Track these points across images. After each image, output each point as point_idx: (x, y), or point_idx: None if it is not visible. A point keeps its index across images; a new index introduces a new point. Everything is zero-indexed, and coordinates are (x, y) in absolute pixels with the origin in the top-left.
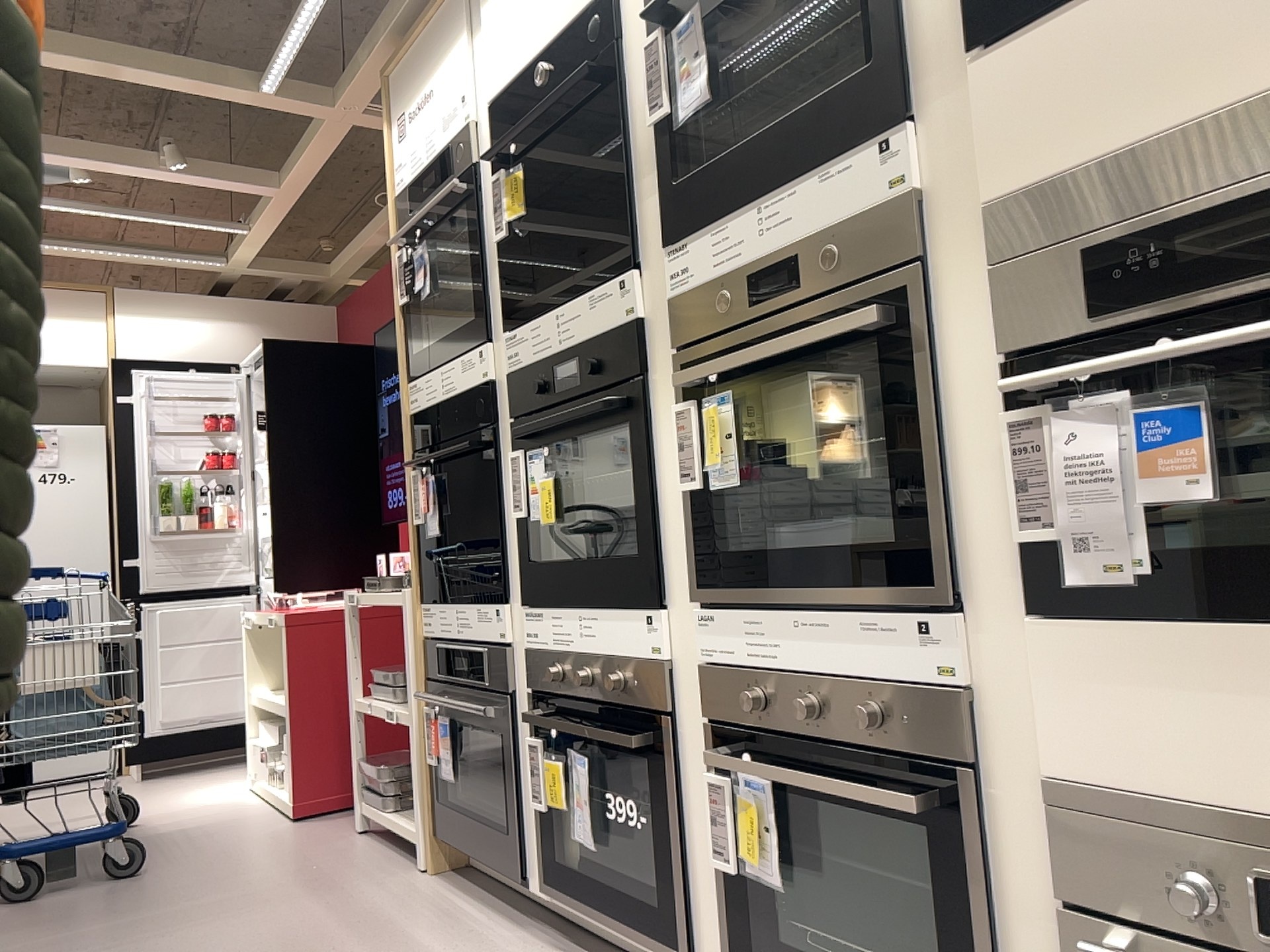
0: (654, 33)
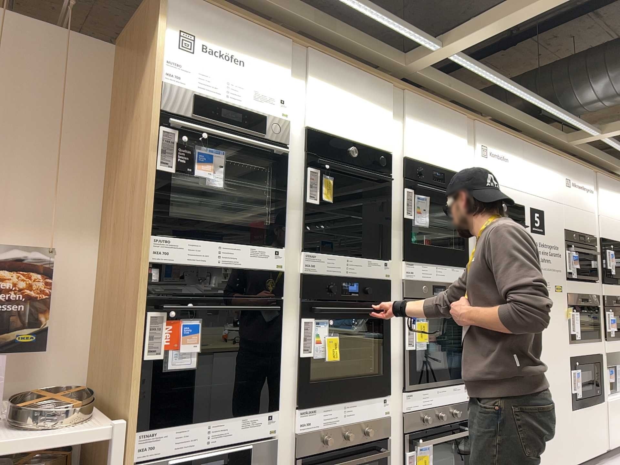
0: (406, 191)
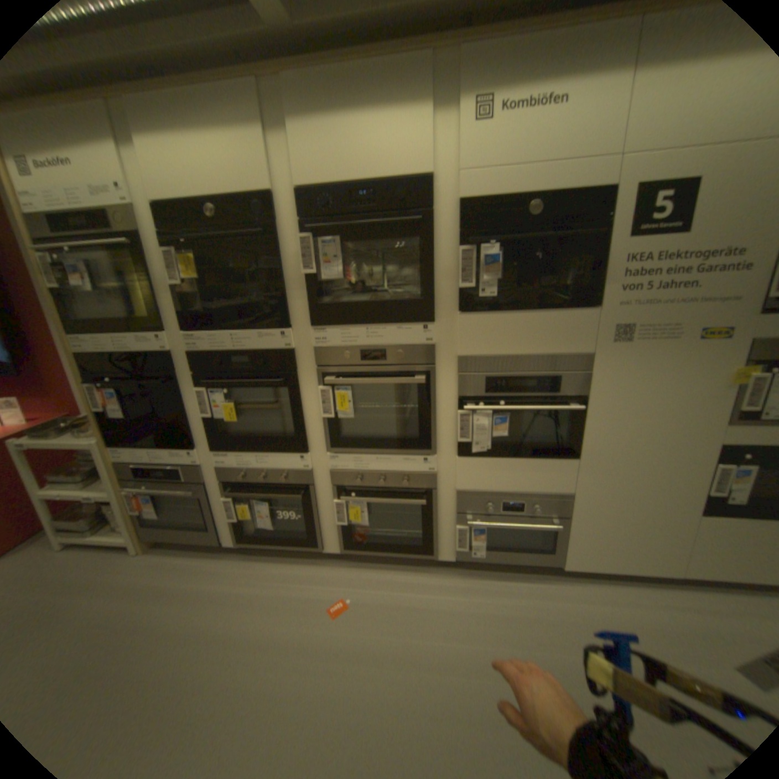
0: (308, 235)
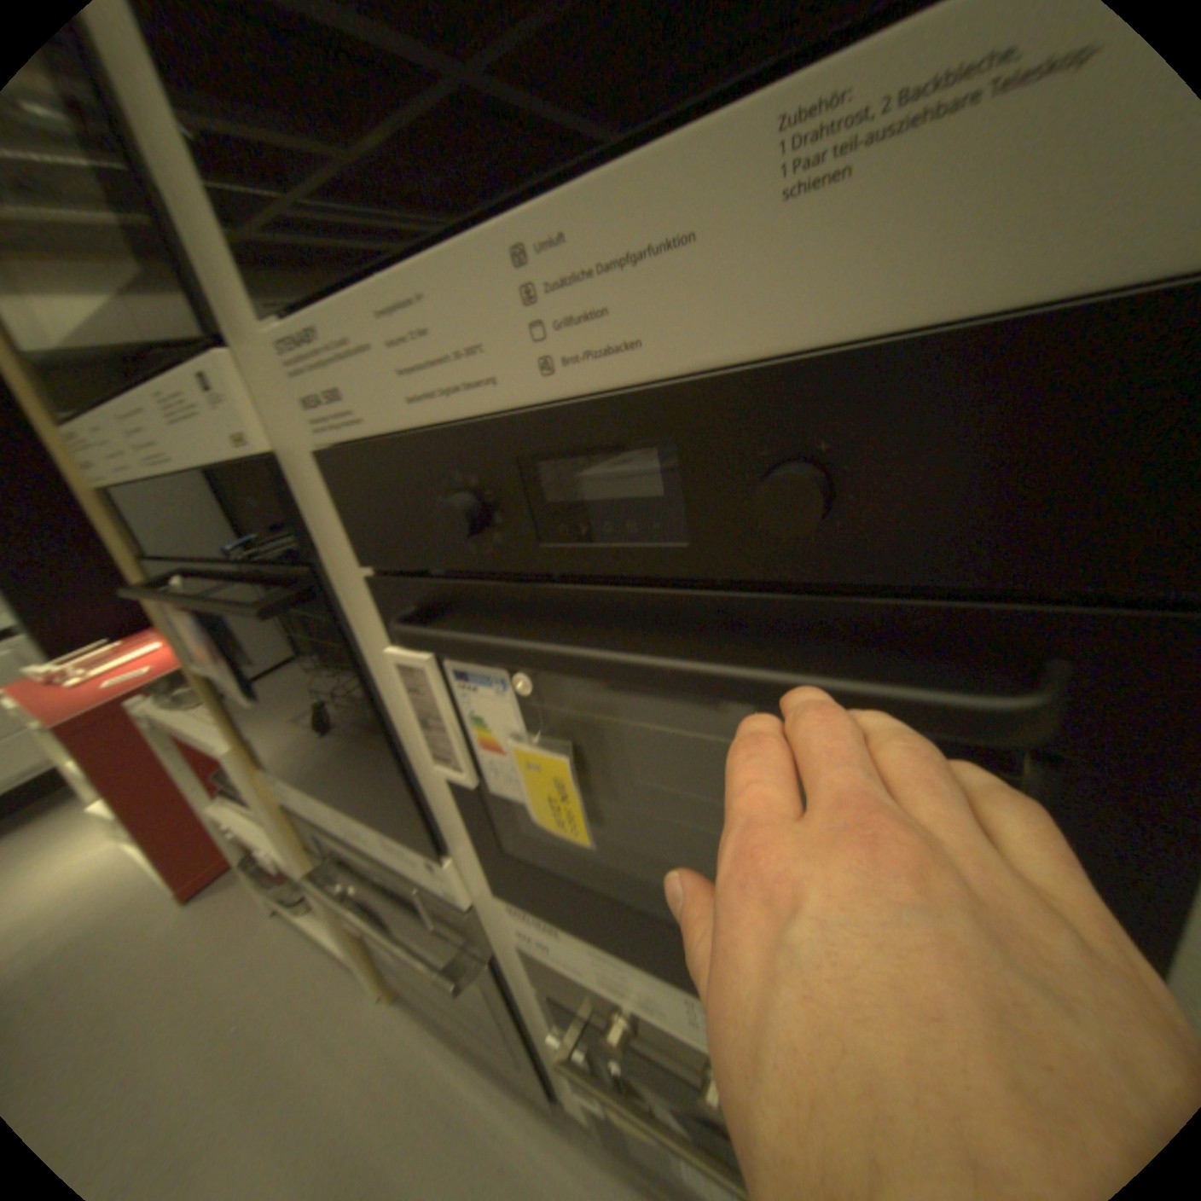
0: None
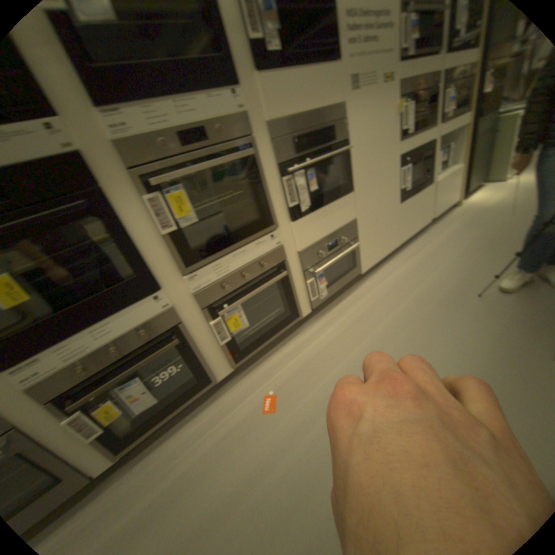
0: None
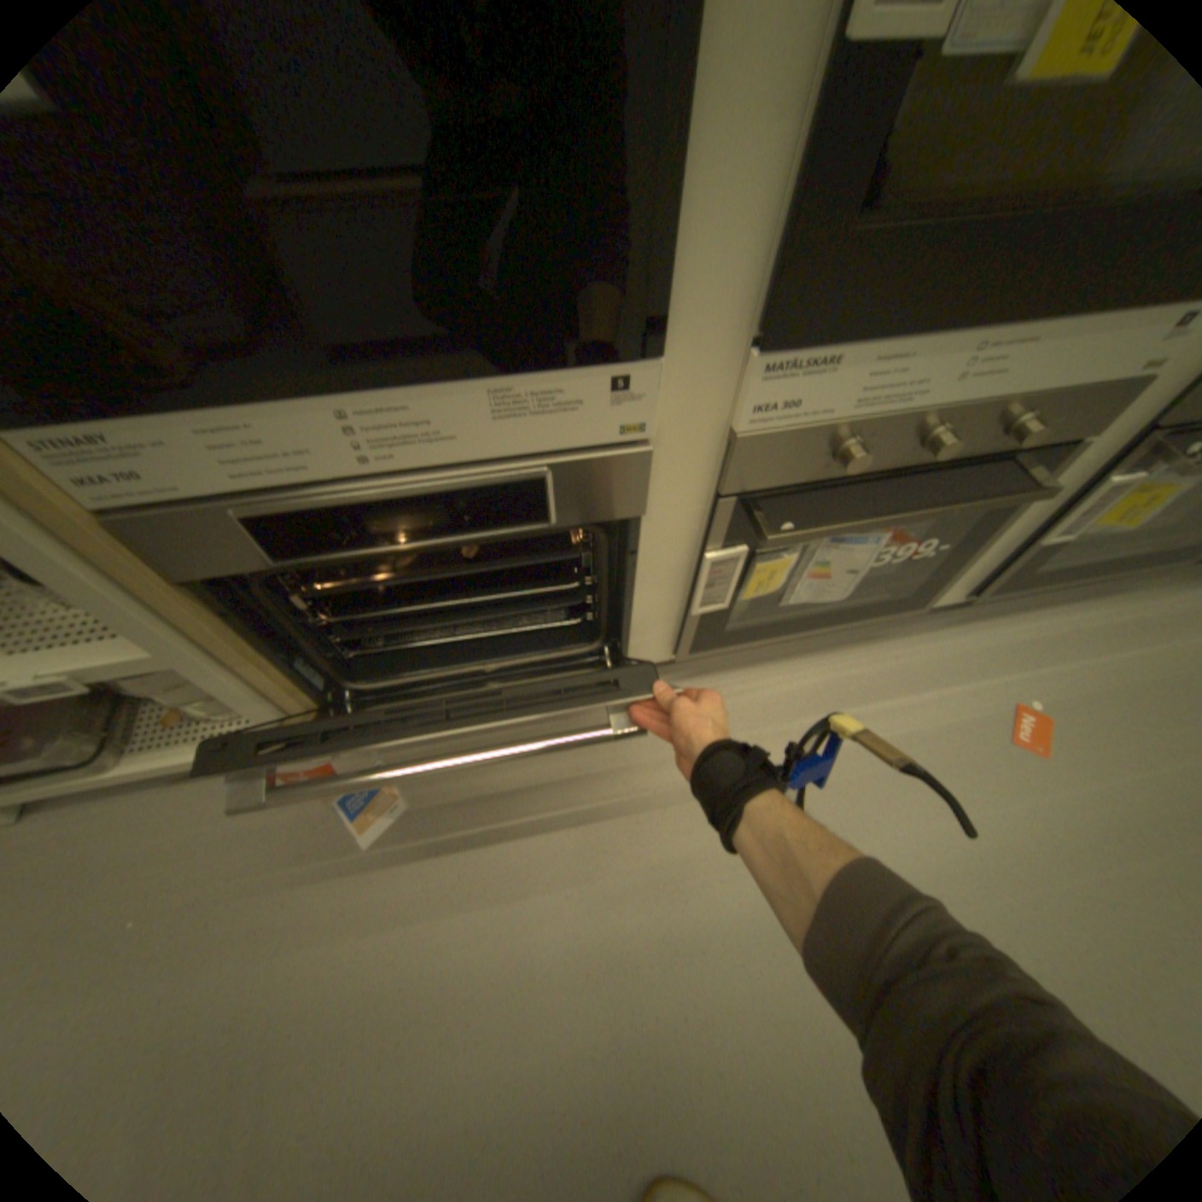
0: None
